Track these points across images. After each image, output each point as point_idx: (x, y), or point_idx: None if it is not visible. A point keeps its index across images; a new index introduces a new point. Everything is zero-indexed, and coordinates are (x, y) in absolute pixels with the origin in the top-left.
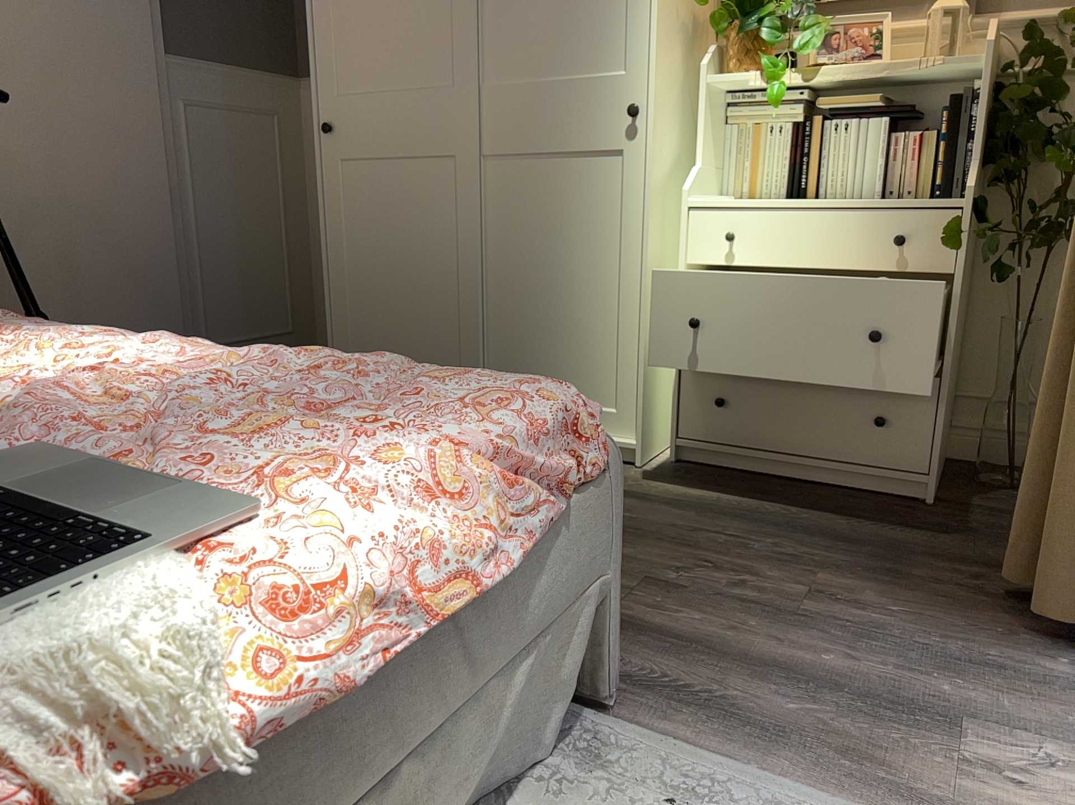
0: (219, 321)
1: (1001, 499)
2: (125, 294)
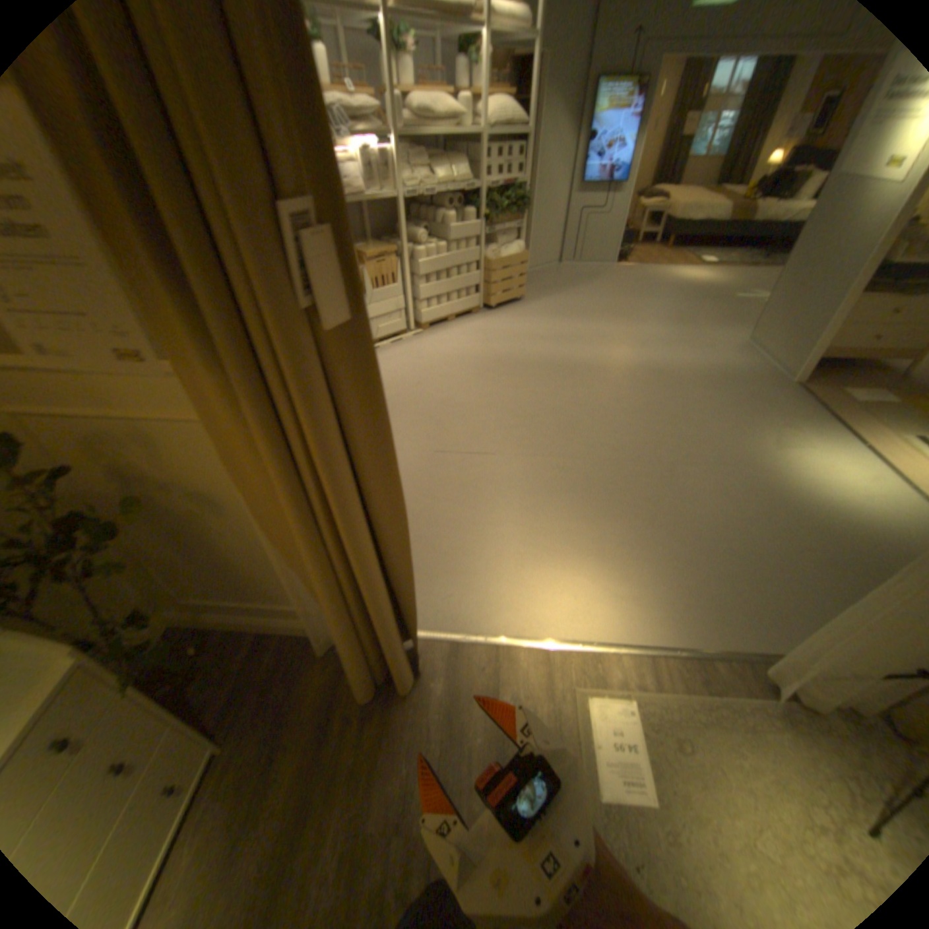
0: None
1: (204, 697)
2: None
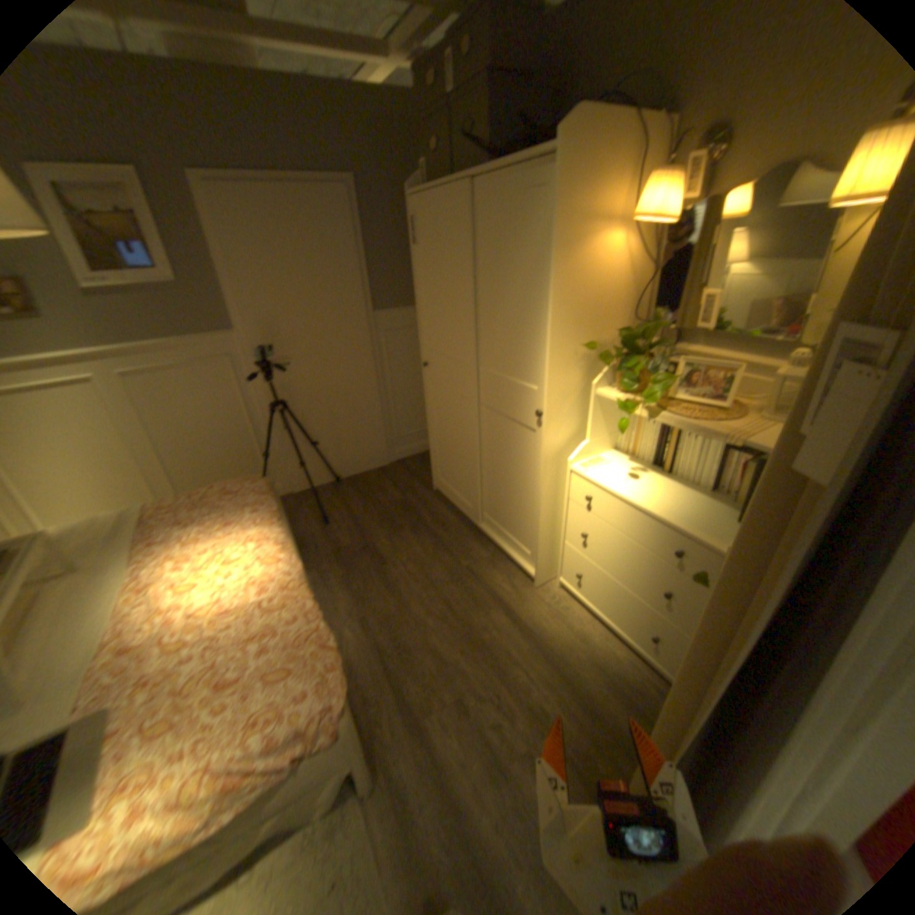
0: (401, 428)
1: None
2: (354, 425)
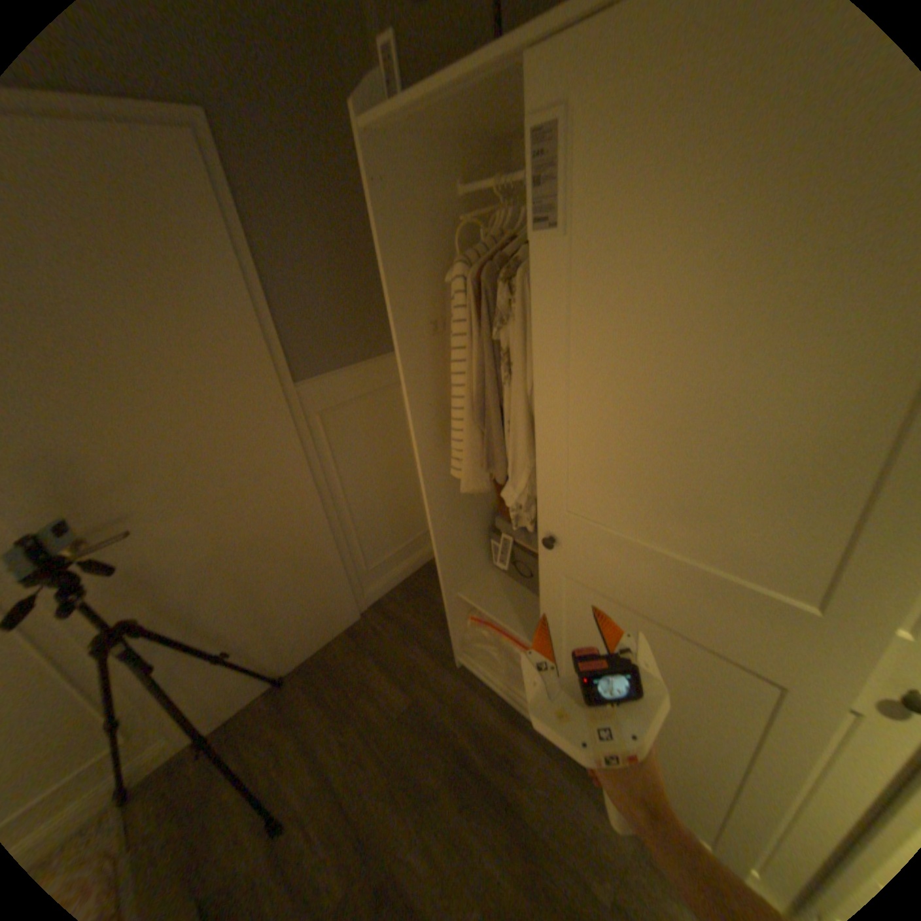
0: (372, 554)
1: None
2: (293, 583)
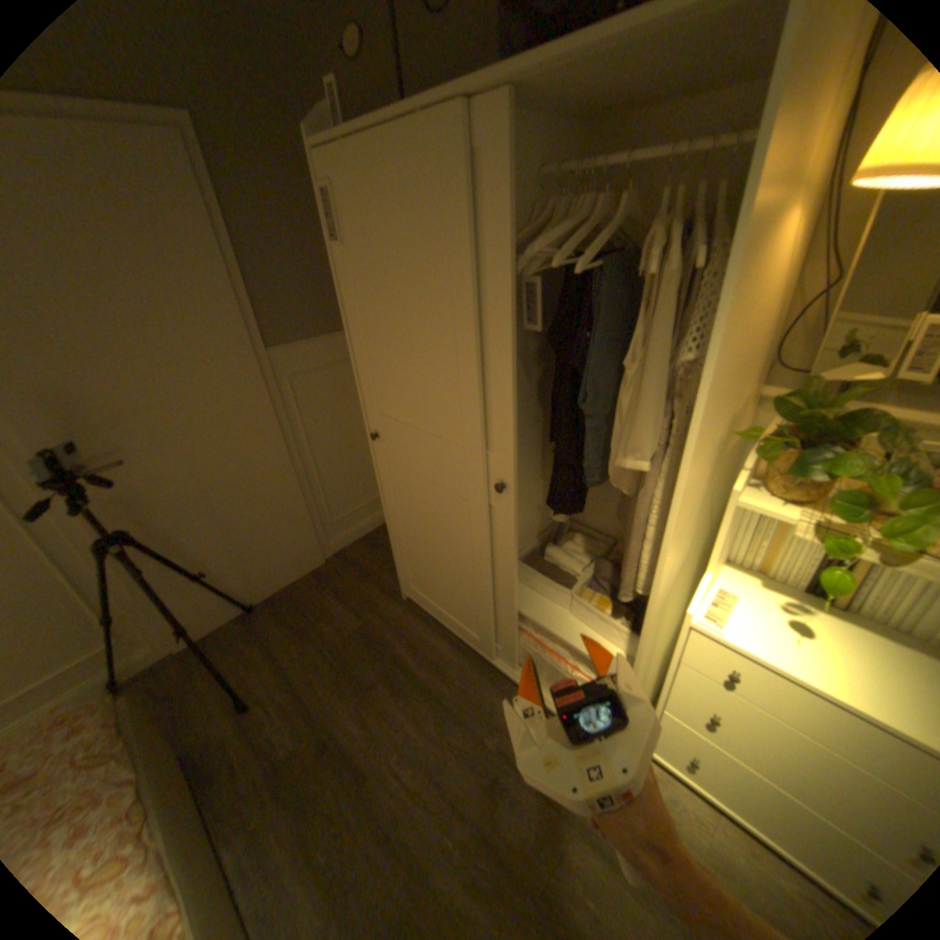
0: (336, 507)
1: None
2: (263, 524)
